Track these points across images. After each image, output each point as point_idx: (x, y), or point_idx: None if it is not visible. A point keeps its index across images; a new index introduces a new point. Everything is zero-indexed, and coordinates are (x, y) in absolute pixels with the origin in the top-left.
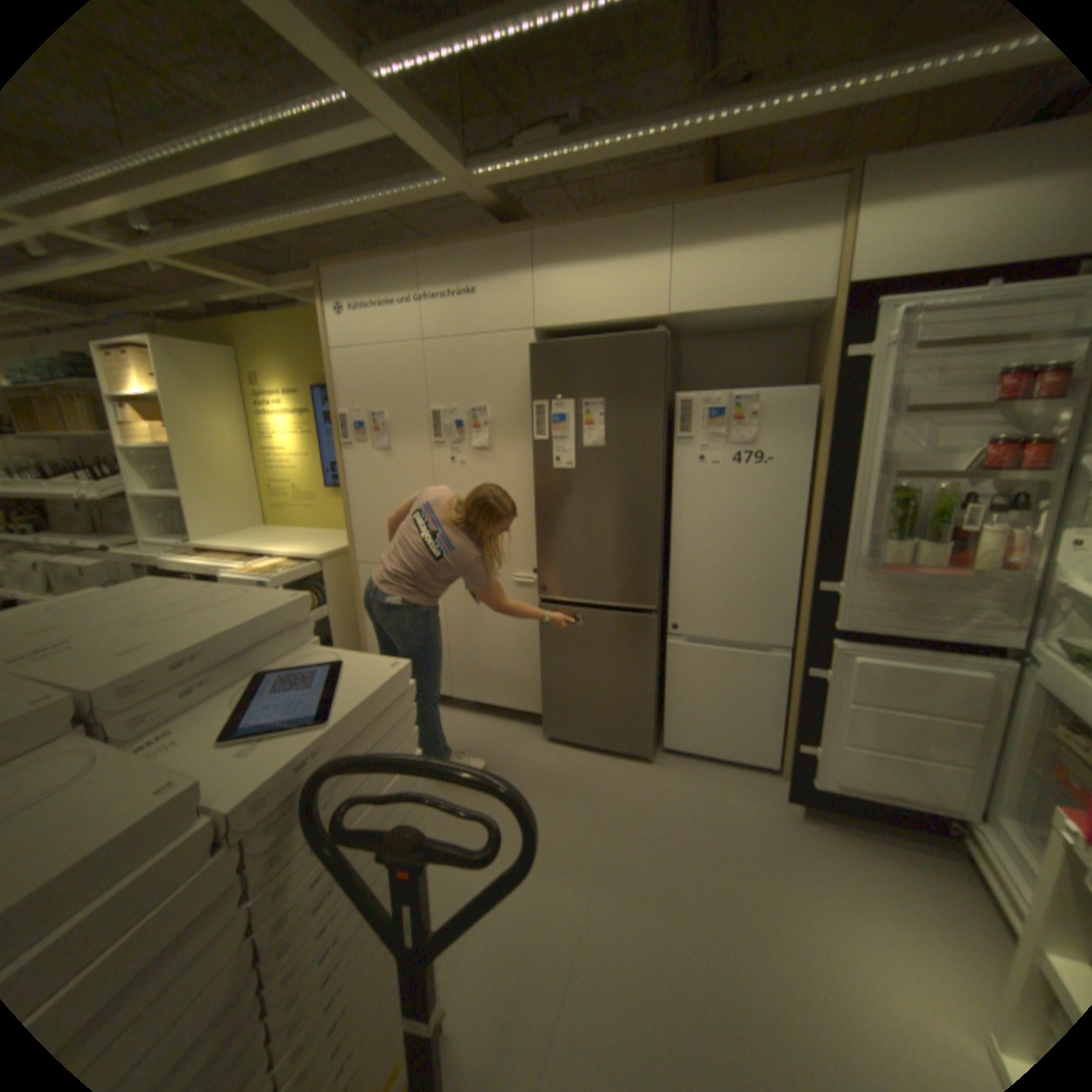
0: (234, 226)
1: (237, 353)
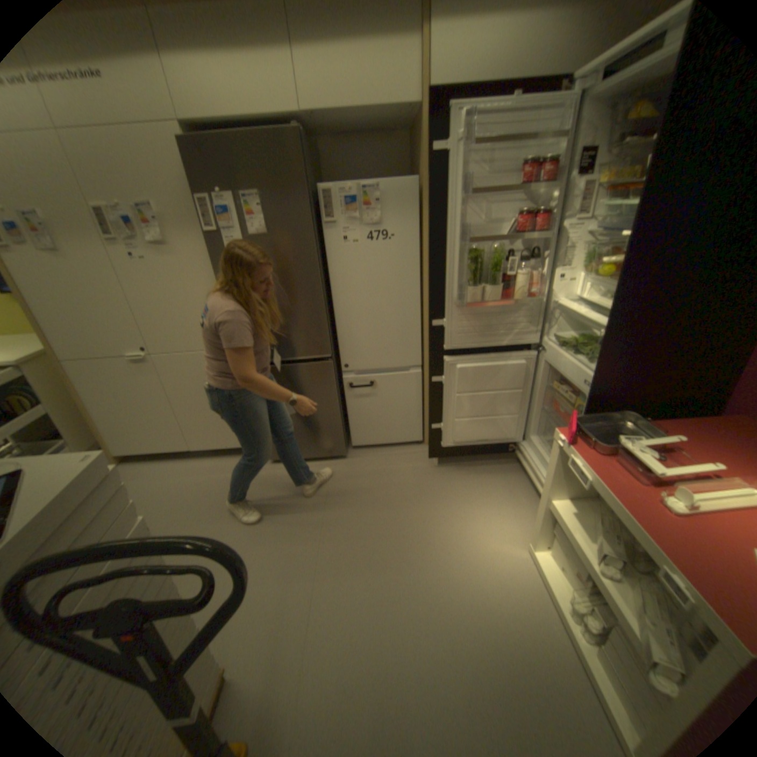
0: None
1: None
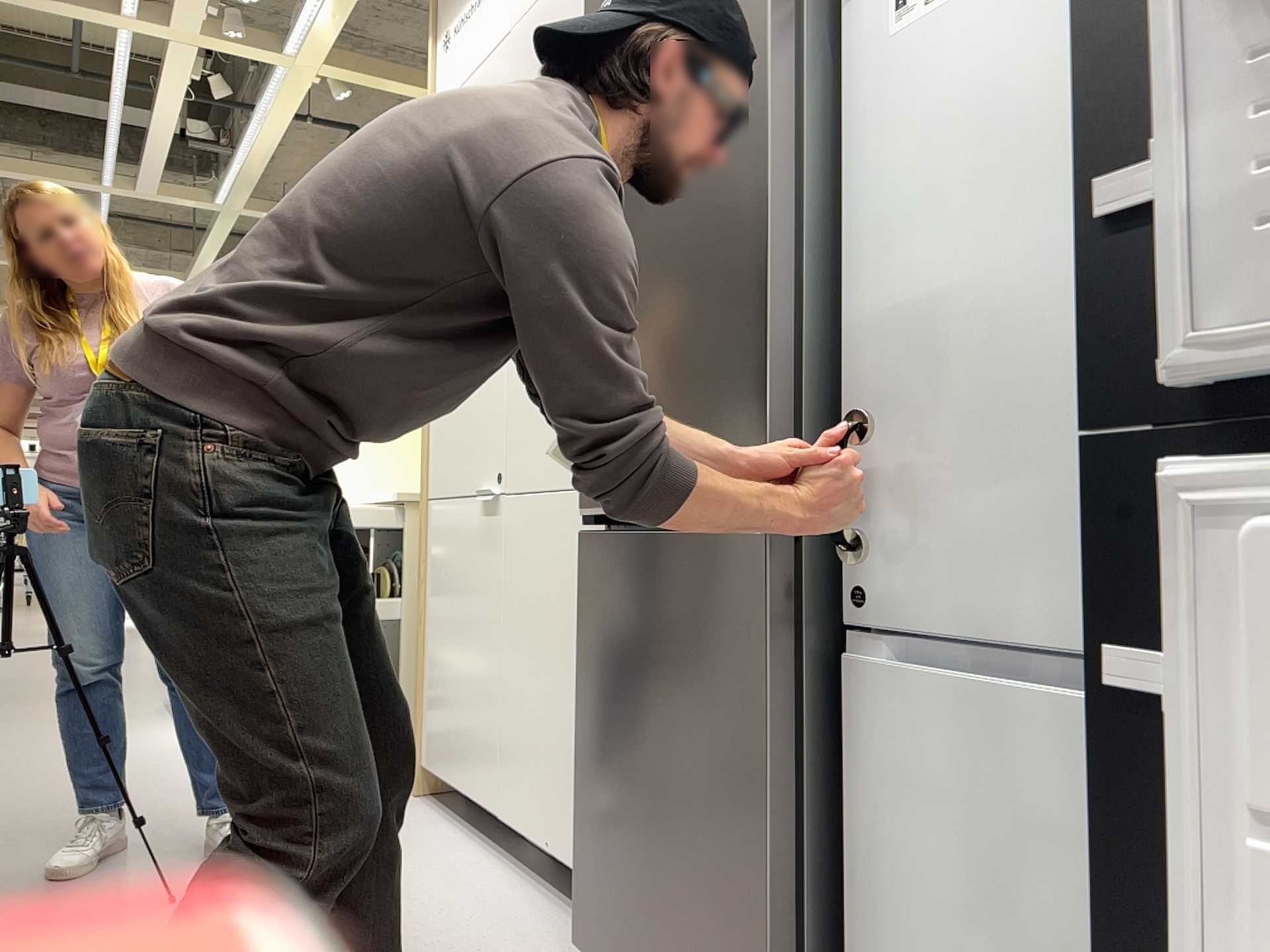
0: None
1: None
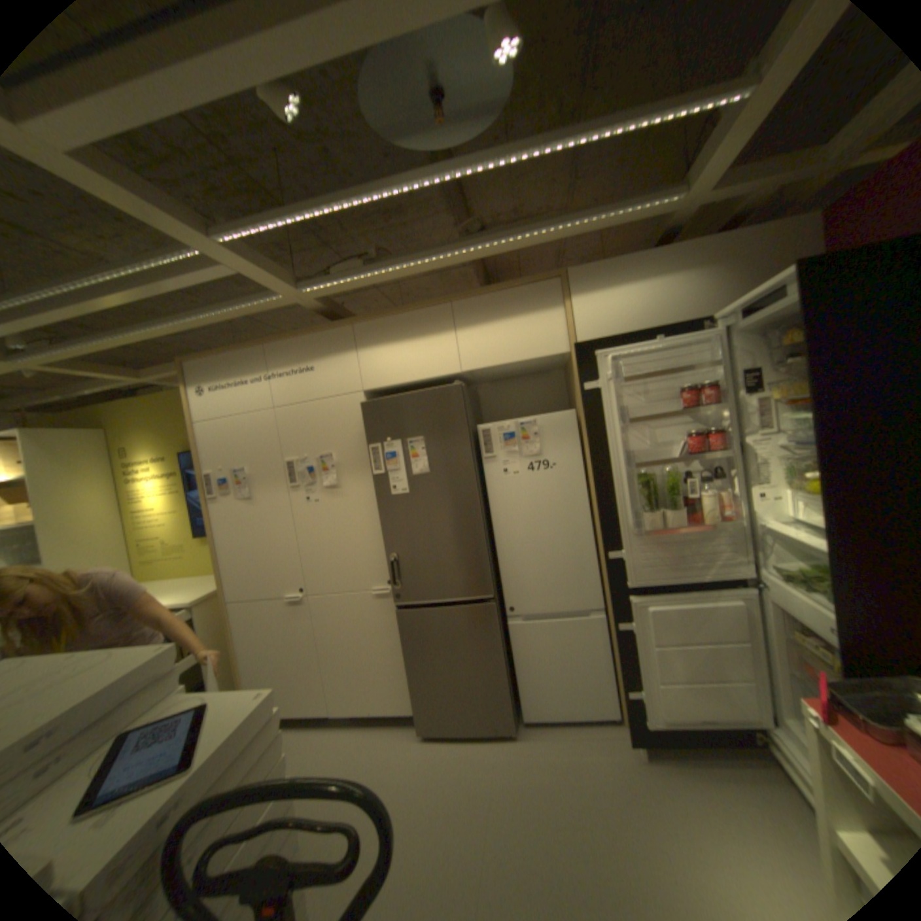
0: (106, 338)
1: (107, 433)
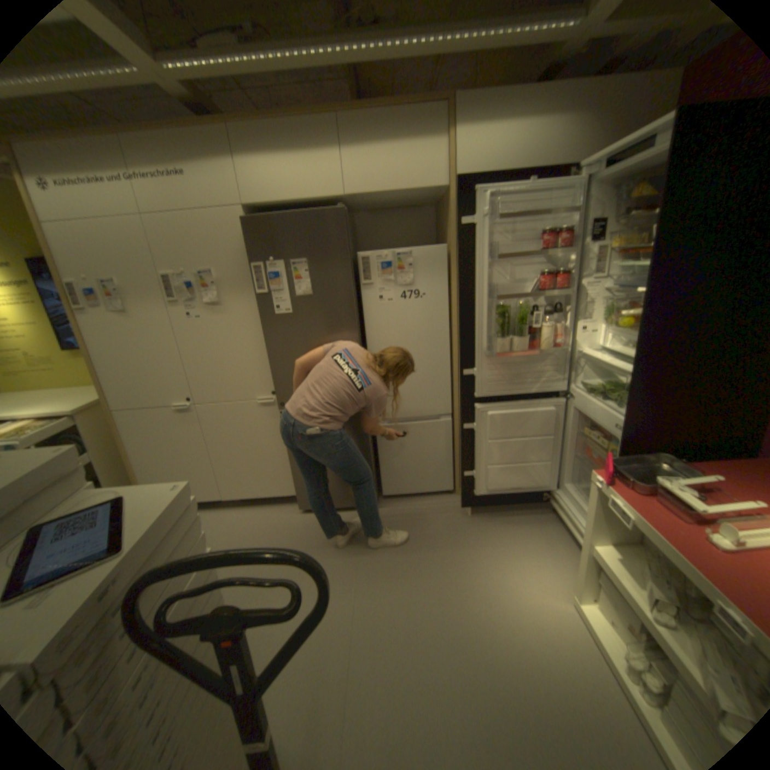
0: None
1: None
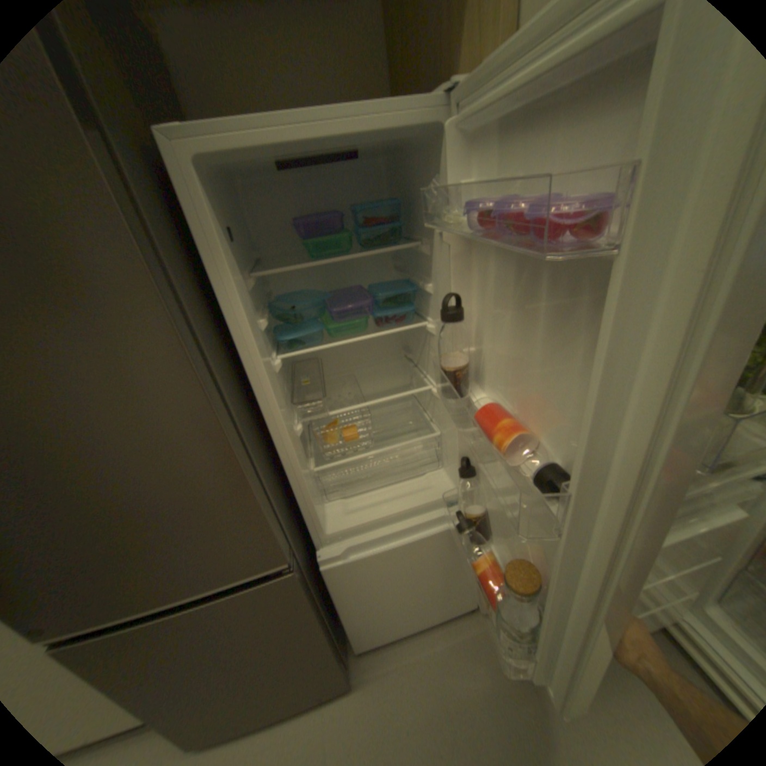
0: None
1: None
